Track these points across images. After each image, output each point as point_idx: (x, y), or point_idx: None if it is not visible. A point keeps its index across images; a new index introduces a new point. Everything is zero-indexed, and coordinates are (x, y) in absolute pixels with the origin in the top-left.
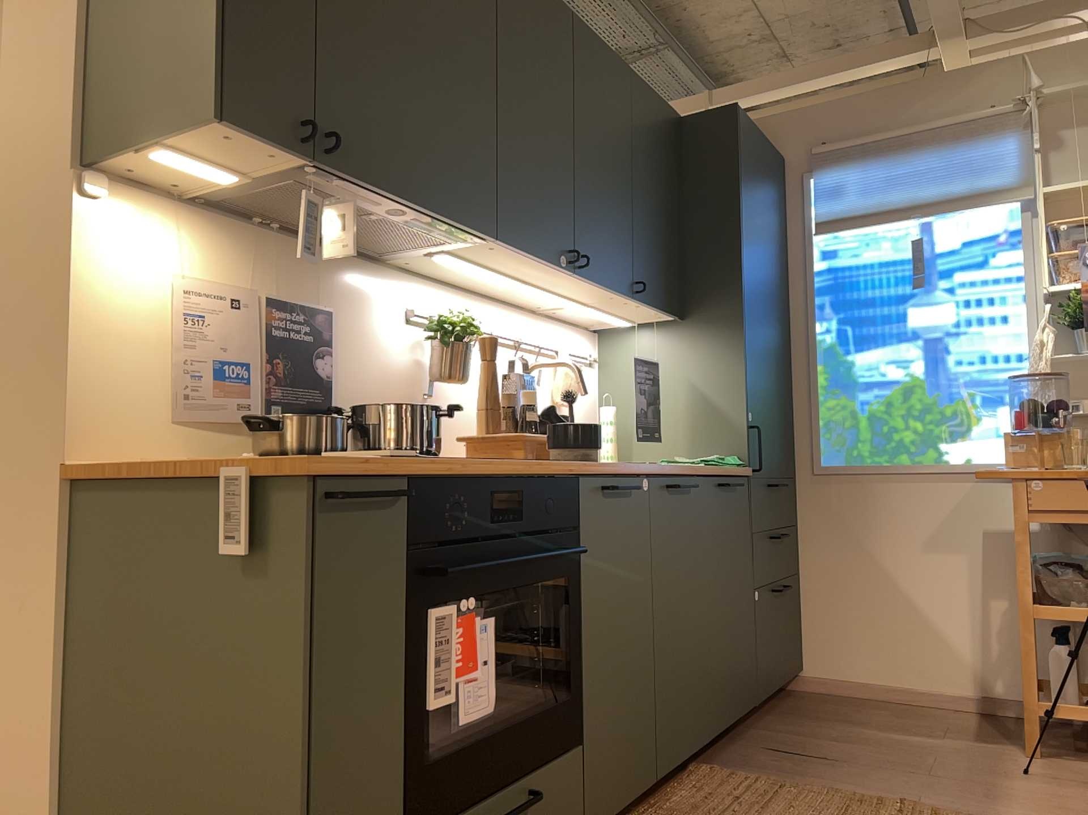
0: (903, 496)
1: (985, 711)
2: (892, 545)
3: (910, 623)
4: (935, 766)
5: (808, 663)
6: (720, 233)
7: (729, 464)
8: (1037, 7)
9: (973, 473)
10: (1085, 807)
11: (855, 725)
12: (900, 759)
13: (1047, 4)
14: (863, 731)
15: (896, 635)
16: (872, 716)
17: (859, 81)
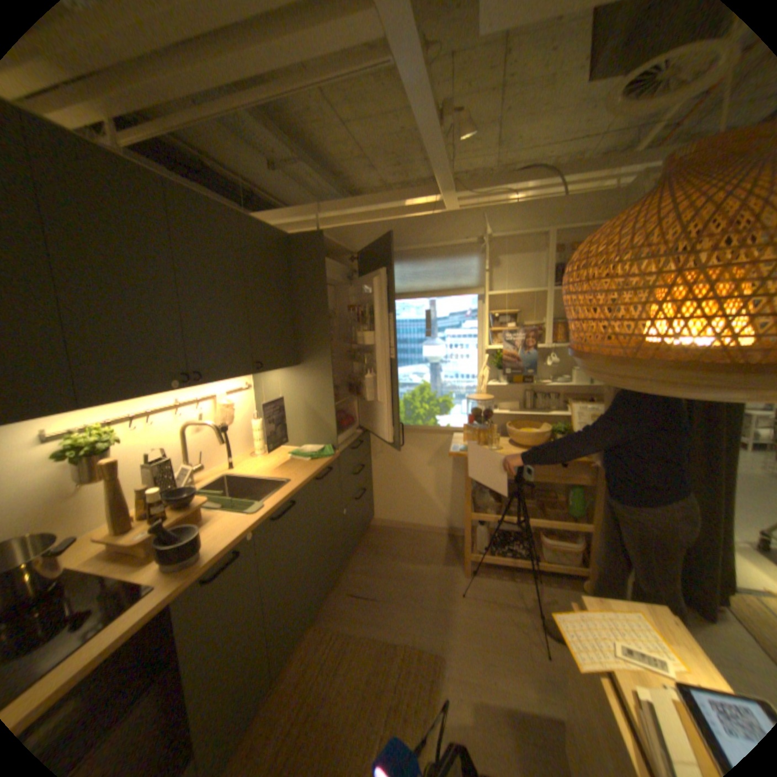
0: (418, 440)
1: (450, 535)
2: (413, 463)
3: (420, 497)
4: (423, 599)
5: (375, 514)
6: (316, 315)
7: (323, 457)
8: (494, 177)
9: (450, 432)
10: (486, 630)
11: (392, 560)
12: (409, 594)
13: (499, 176)
14: (395, 566)
15: (414, 502)
16: (401, 548)
17: (401, 207)
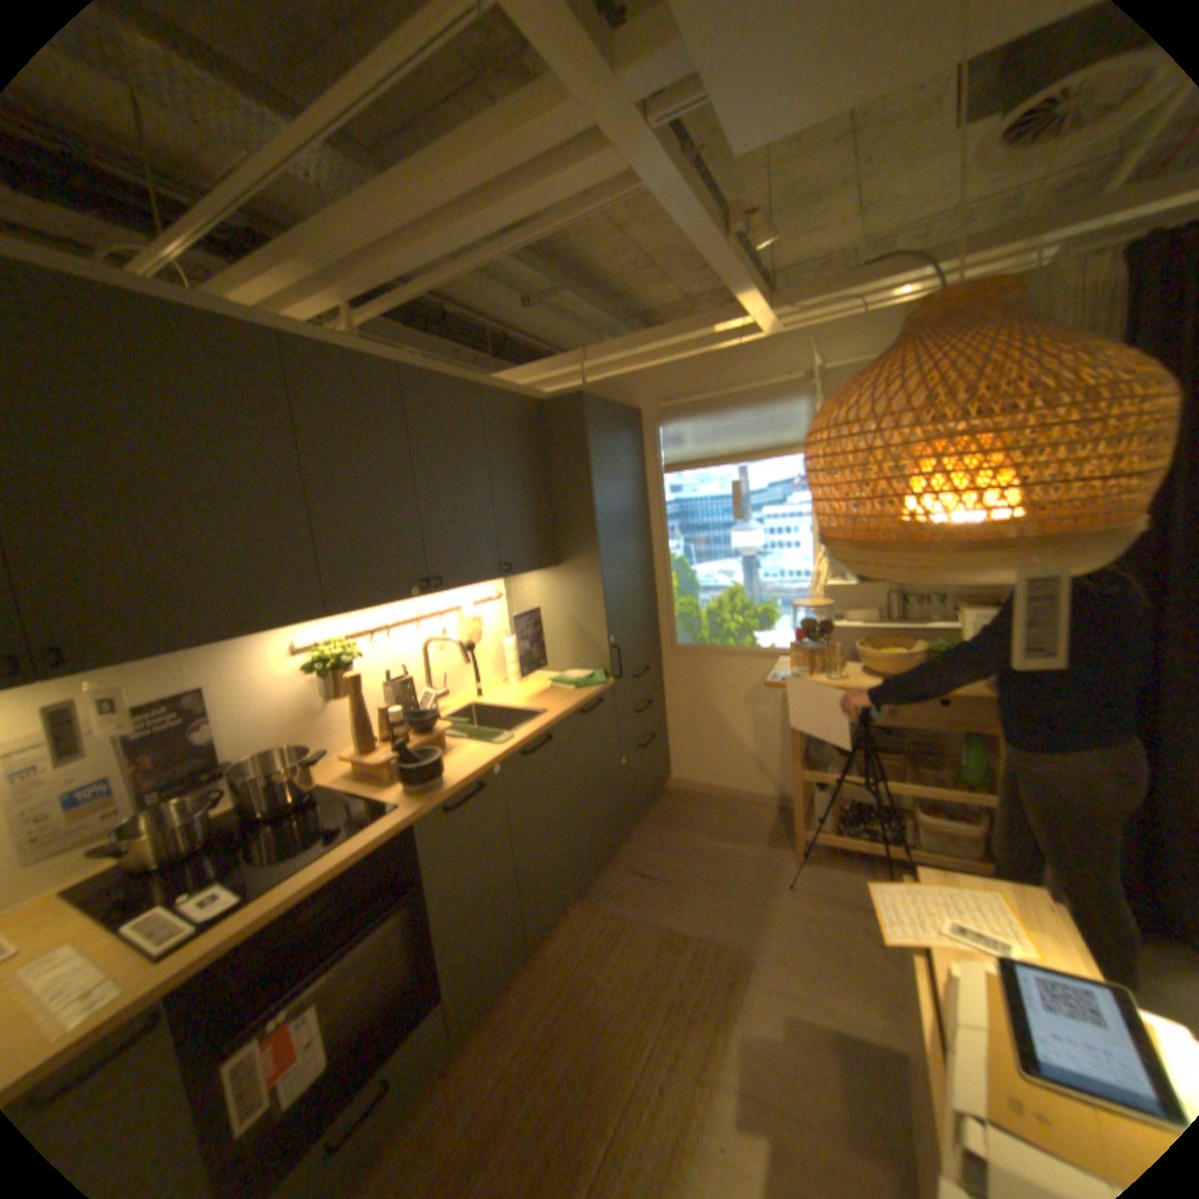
0: (730, 668)
1: (782, 809)
2: (723, 701)
3: (735, 751)
4: (732, 888)
5: (673, 773)
6: (578, 500)
7: (591, 686)
8: (828, 280)
9: (776, 656)
10: (819, 934)
11: (693, 835)
12: (712, 879)
13: (835, 278)
14: (697, 843)
15: (727, 758)
16: (707, 821)
17: (696, 340)
